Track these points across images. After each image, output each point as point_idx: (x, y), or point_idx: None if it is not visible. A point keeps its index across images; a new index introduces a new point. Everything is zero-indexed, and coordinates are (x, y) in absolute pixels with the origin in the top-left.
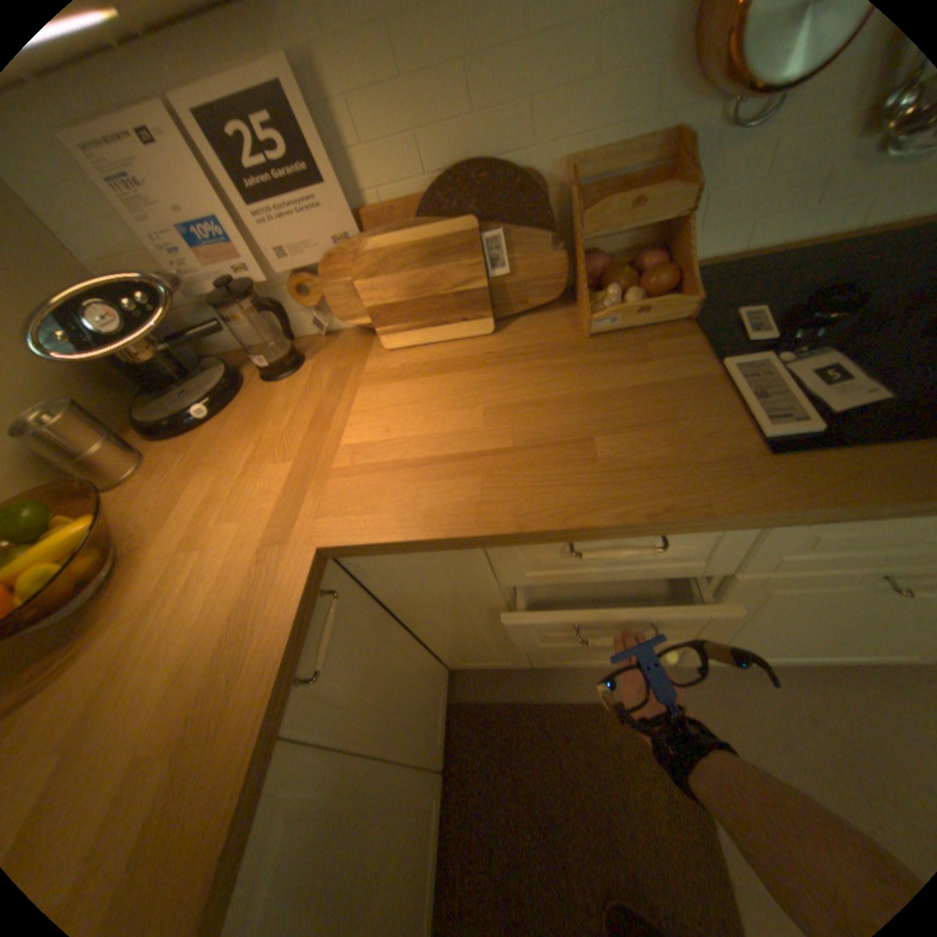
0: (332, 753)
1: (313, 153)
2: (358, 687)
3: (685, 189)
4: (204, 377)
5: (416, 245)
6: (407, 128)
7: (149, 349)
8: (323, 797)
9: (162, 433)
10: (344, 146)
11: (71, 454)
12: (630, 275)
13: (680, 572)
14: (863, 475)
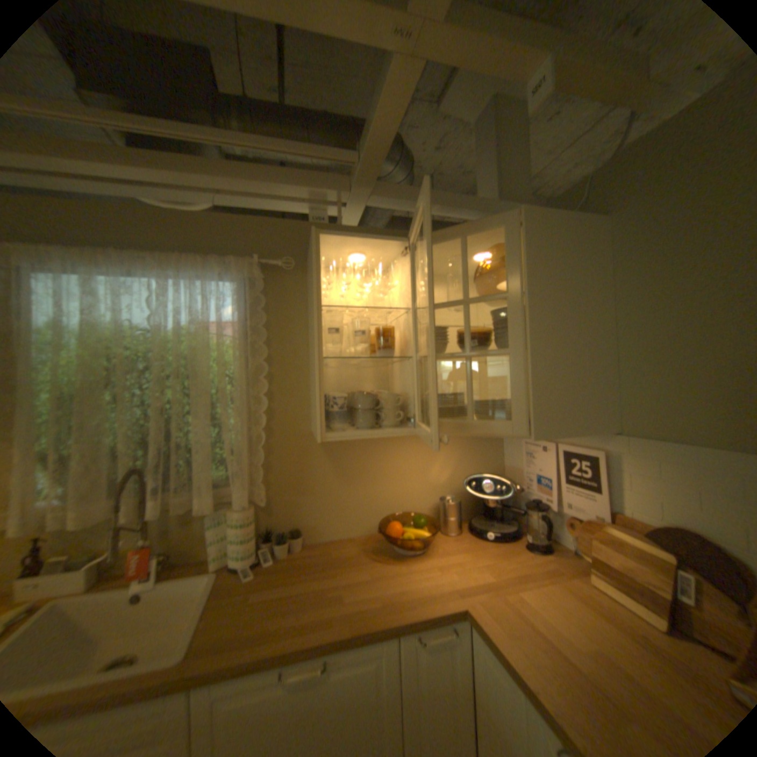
0: (400, 692)
1: (608, 485)
2: (430, 698)
3: None
4: (506, 528)
5: (635, 550)
6: (660, 501)
7: (496, 505)
8: (384, 696)
9: (474, 534)
10: (624, 490)
11: (445, 517)
12: None
13: None
14: None
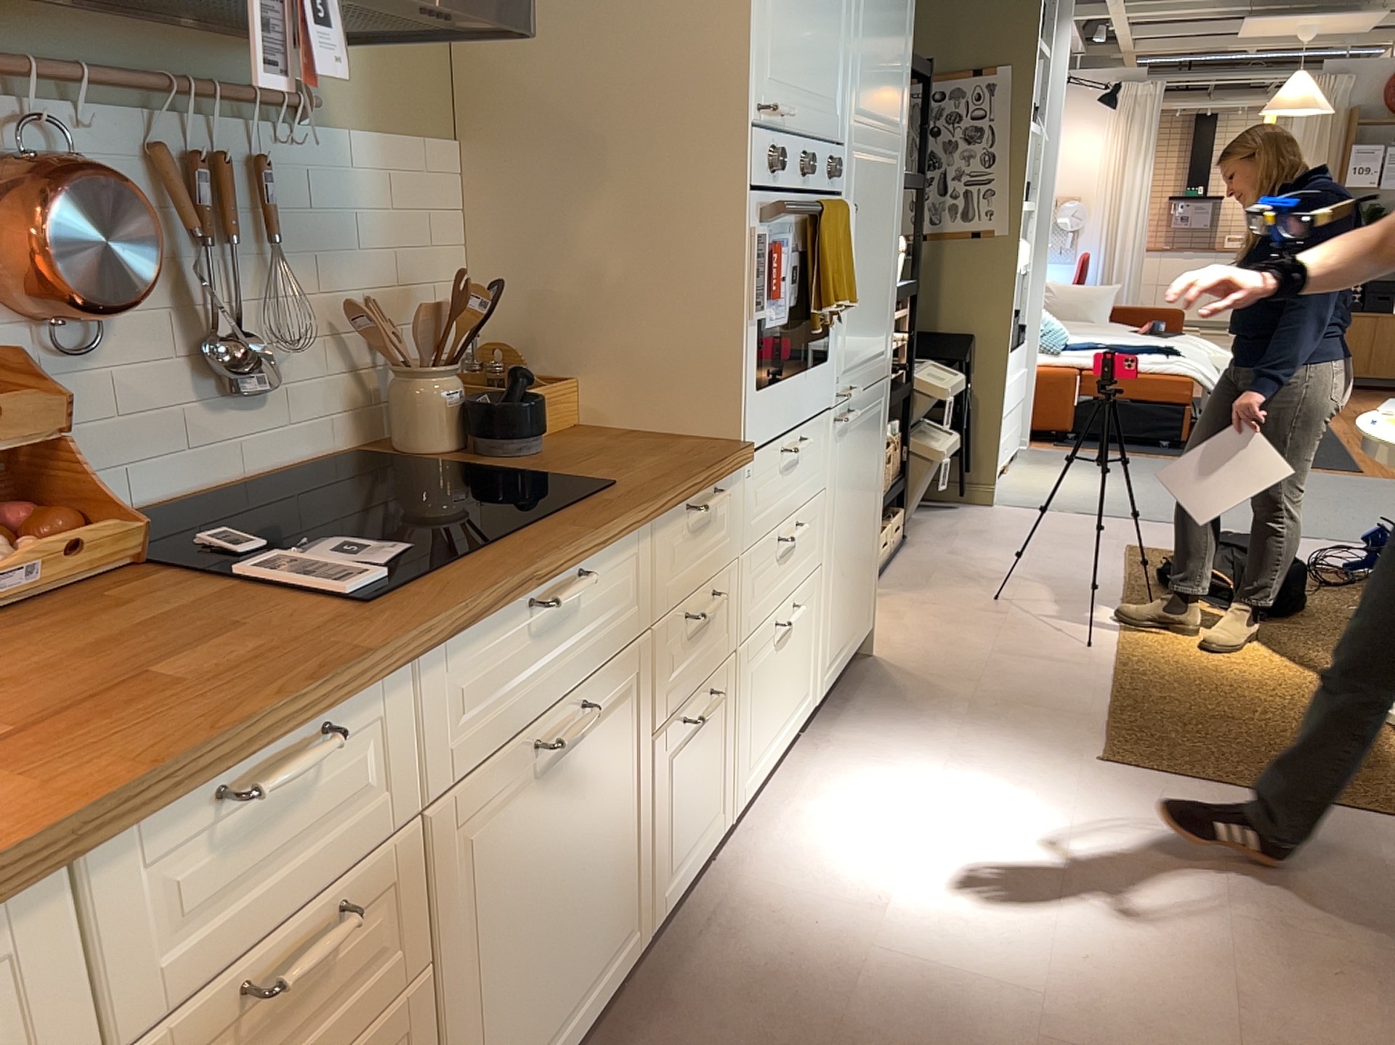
0: None
1: None
2: None
3: (51, 407)
4: None
5: None
6: None
7: None
8: None
9: None
10: None
11: None
12: (1, 534)
13: (362, 840)
14: (442, 591)
